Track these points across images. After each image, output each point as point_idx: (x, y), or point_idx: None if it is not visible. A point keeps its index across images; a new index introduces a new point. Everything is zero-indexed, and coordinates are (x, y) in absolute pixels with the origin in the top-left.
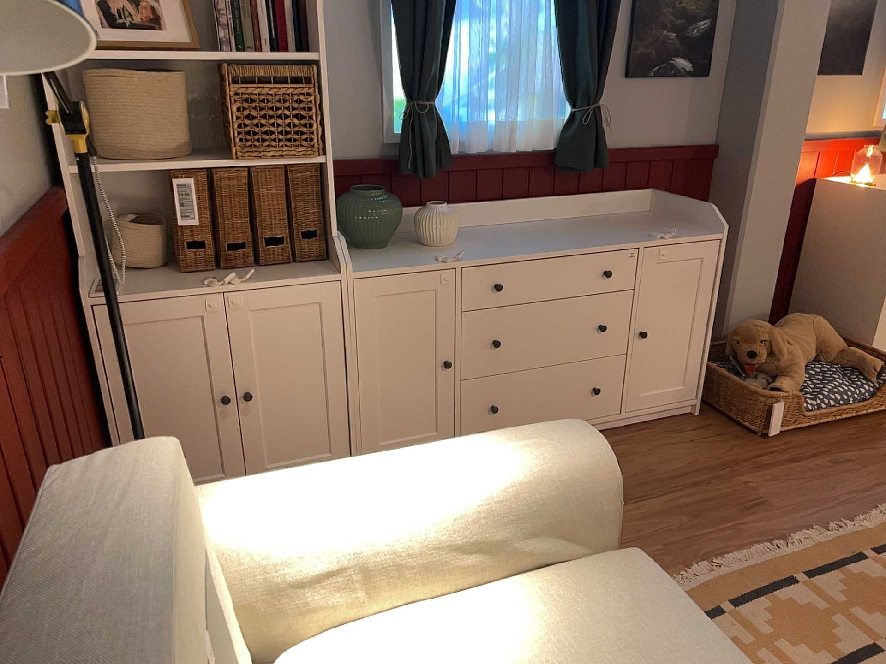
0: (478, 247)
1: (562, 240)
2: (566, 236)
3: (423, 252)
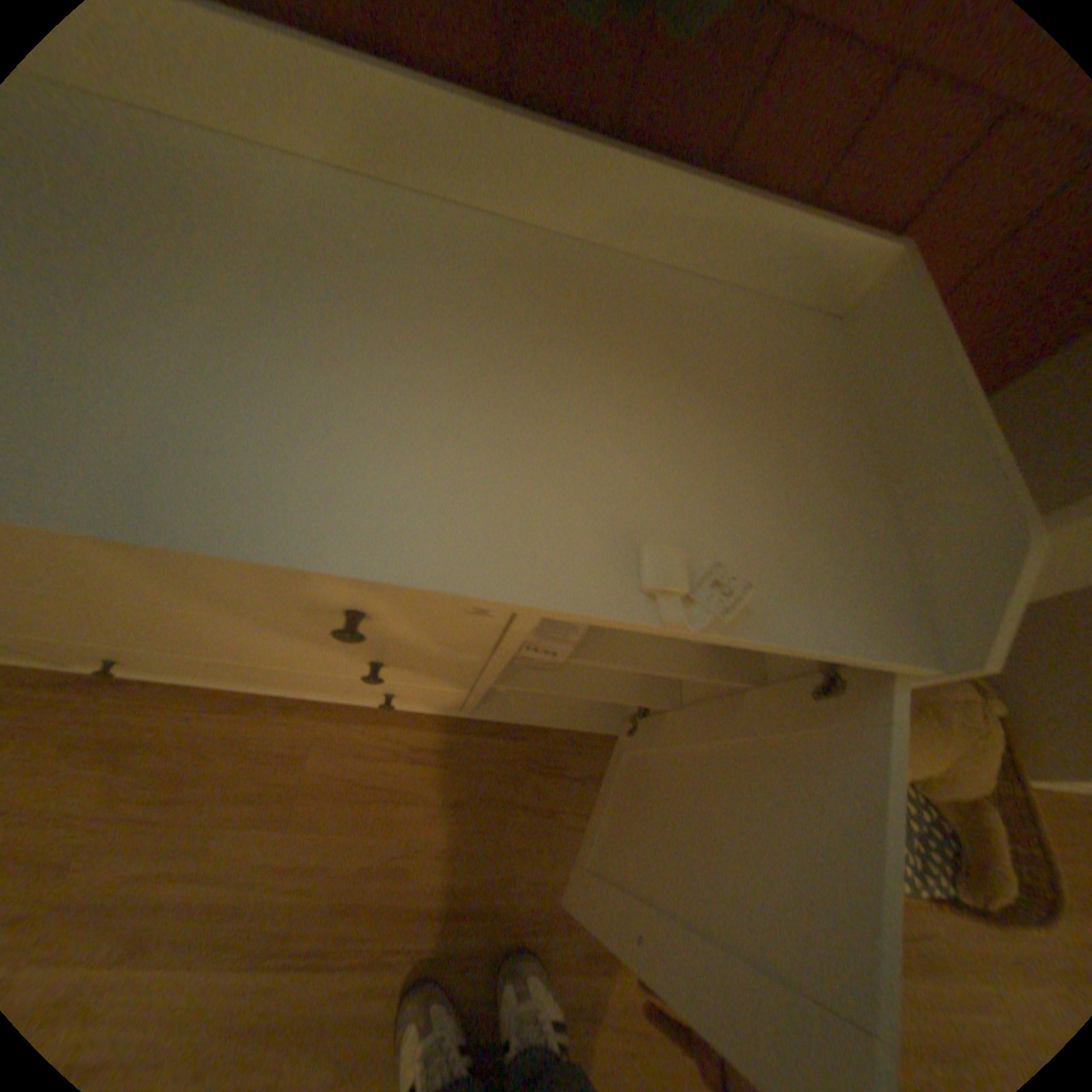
0: None
1: (232, 392)
2: (323, 358)
3: None
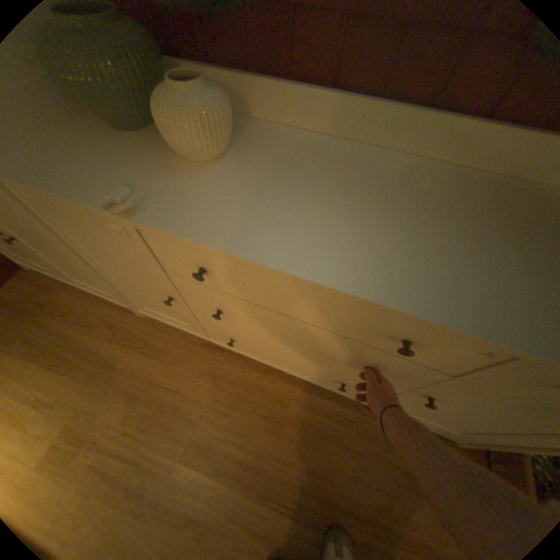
0: (233, 184)
1: (379, 240)
2: (409, 227)
3: (148, 162)
